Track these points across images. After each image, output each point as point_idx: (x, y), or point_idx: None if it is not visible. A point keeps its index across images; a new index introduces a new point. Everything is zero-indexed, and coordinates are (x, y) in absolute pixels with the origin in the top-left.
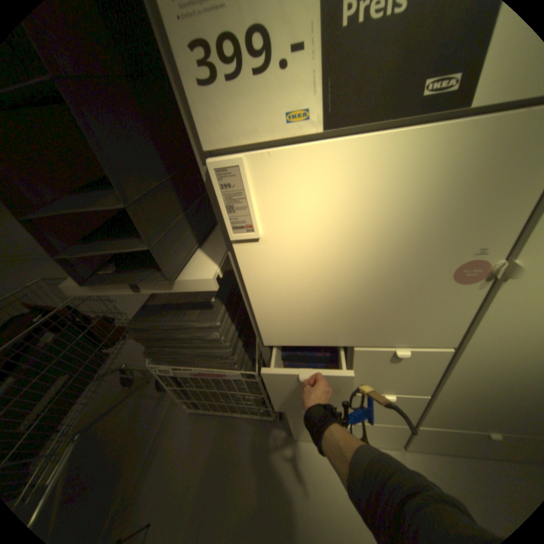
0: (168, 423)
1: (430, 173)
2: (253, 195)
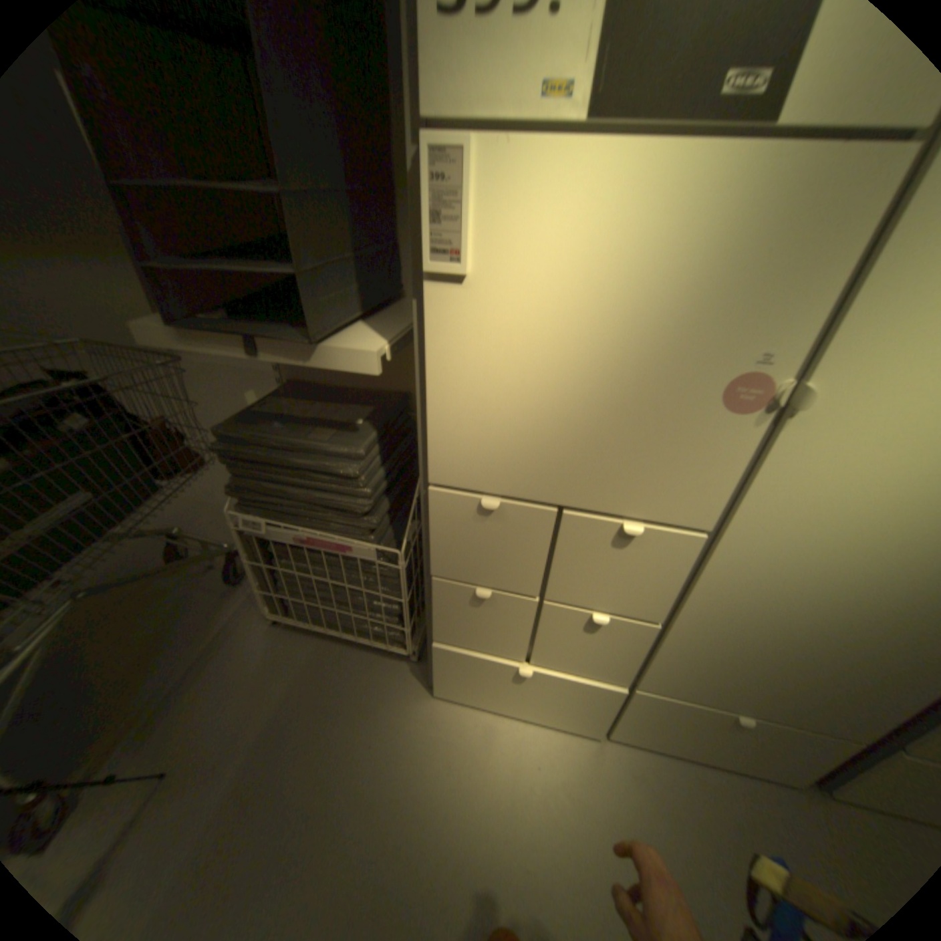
0: (230, 634)
1: (716, 213)
2: (473, 200)
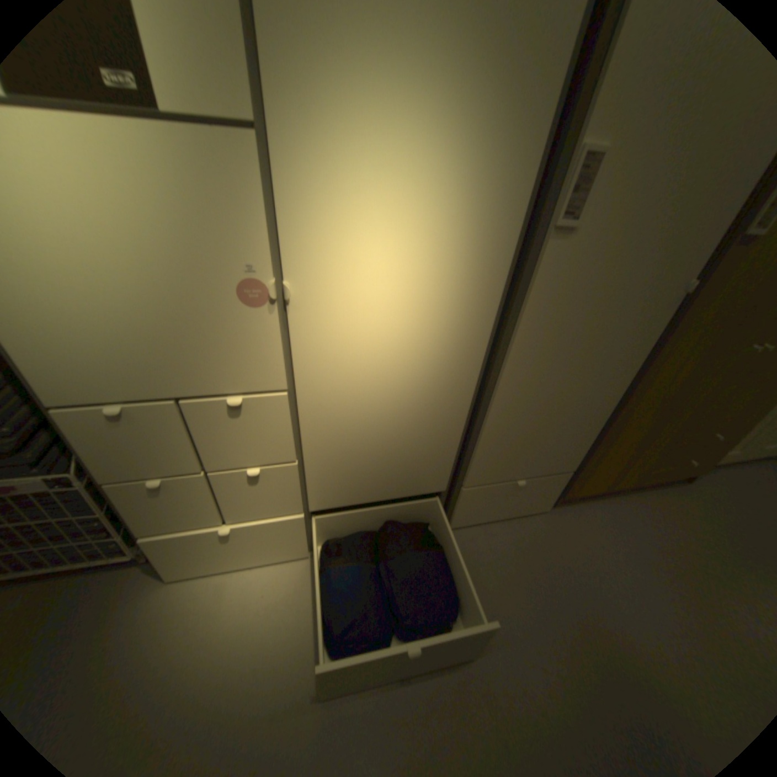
0: None
1: (153, 171)
2: None
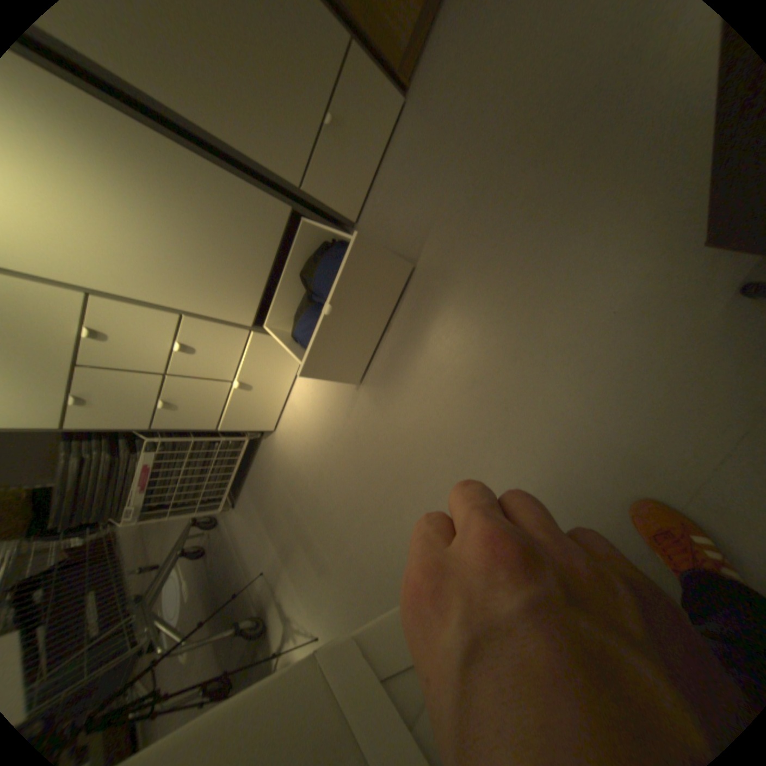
0: (235, 529)
1: None
2: None
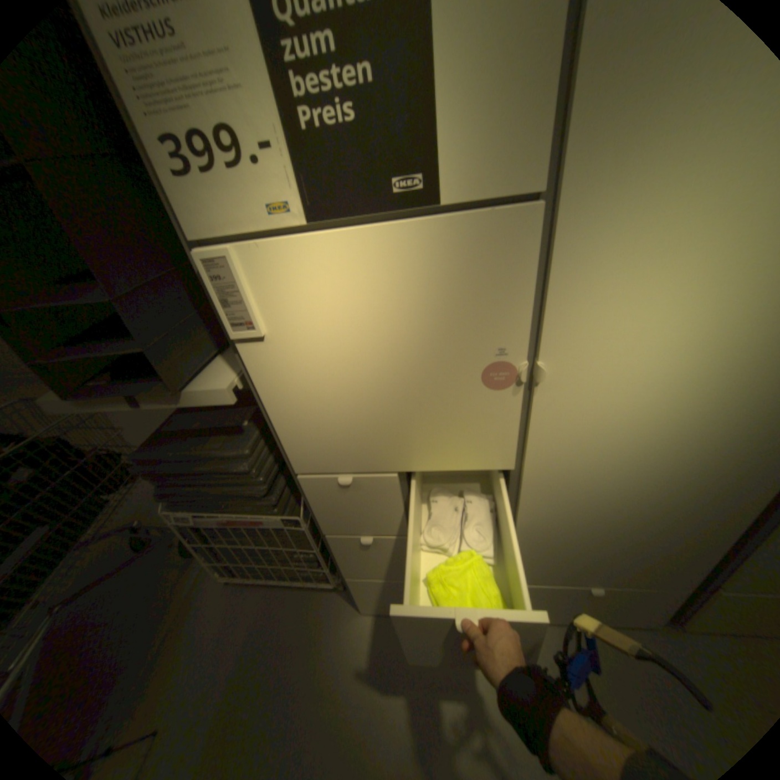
0: (193, 599)
1: (423, 268)
2: (248, 289)
